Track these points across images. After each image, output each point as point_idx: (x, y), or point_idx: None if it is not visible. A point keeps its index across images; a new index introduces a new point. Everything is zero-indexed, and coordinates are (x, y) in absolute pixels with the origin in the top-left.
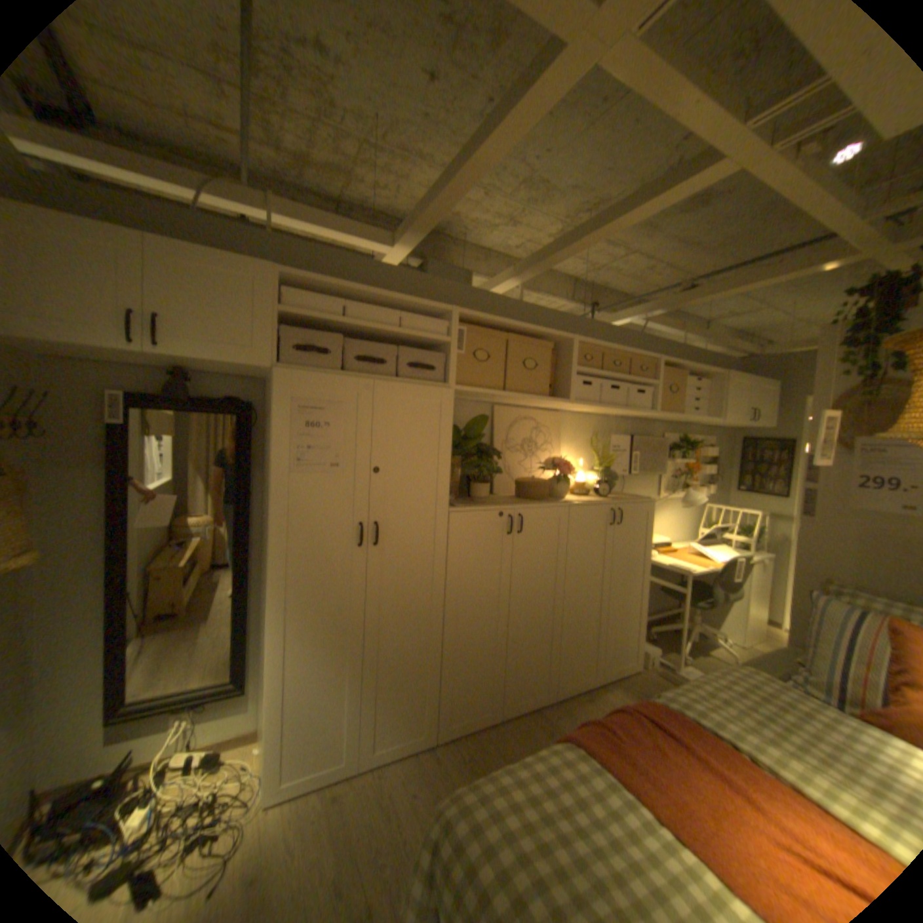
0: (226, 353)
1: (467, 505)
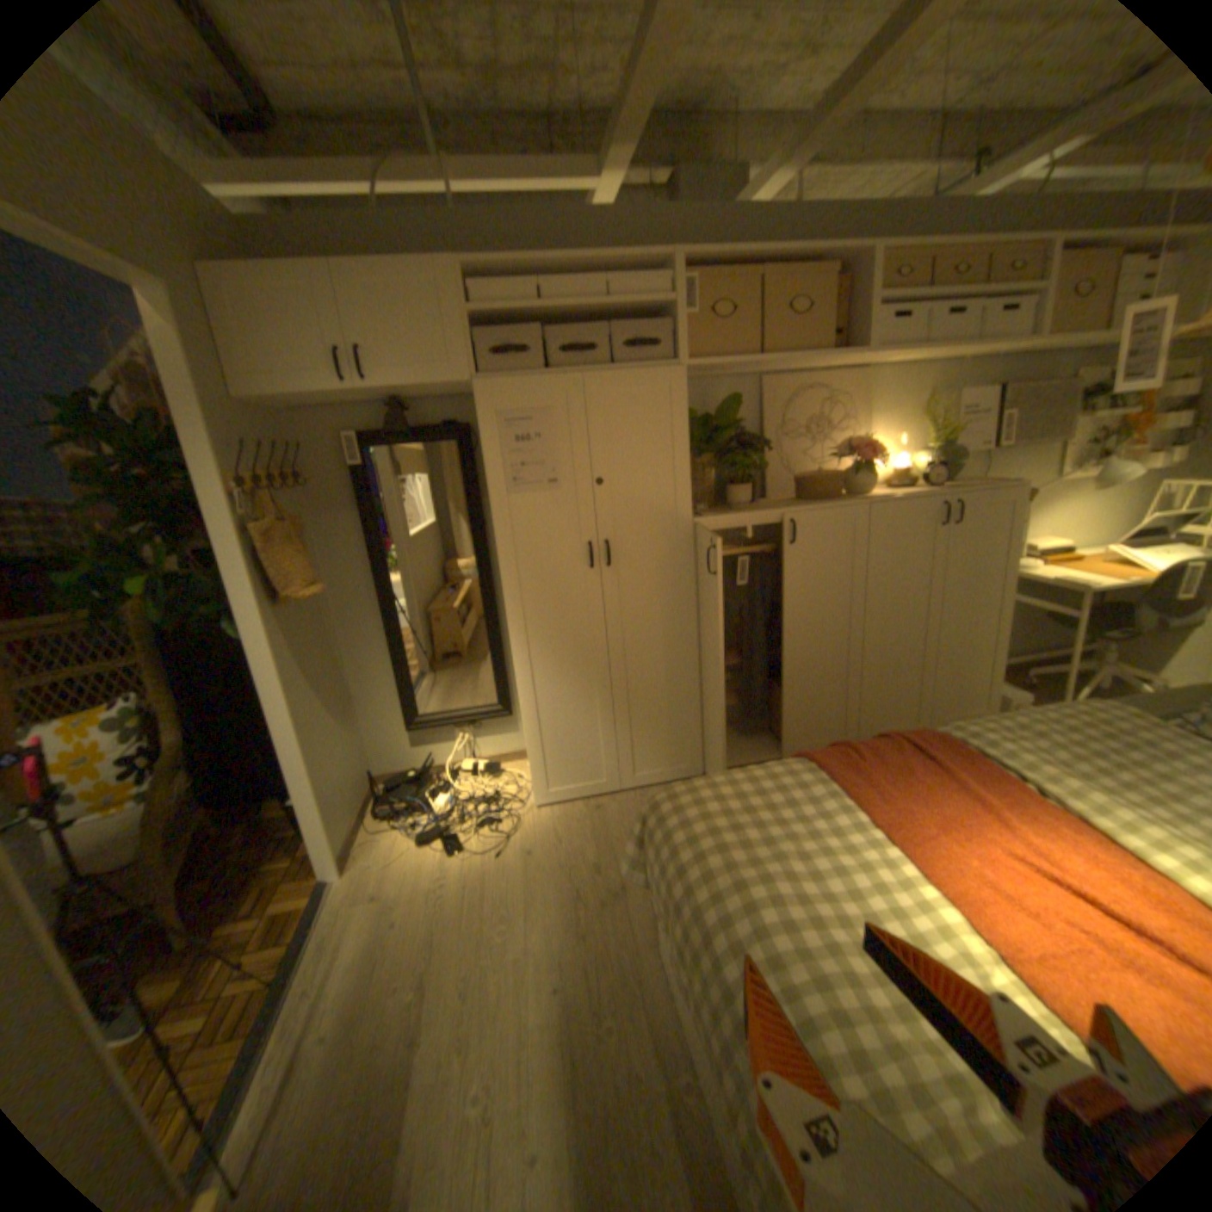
0: (425, 374)
1: (720, 514)
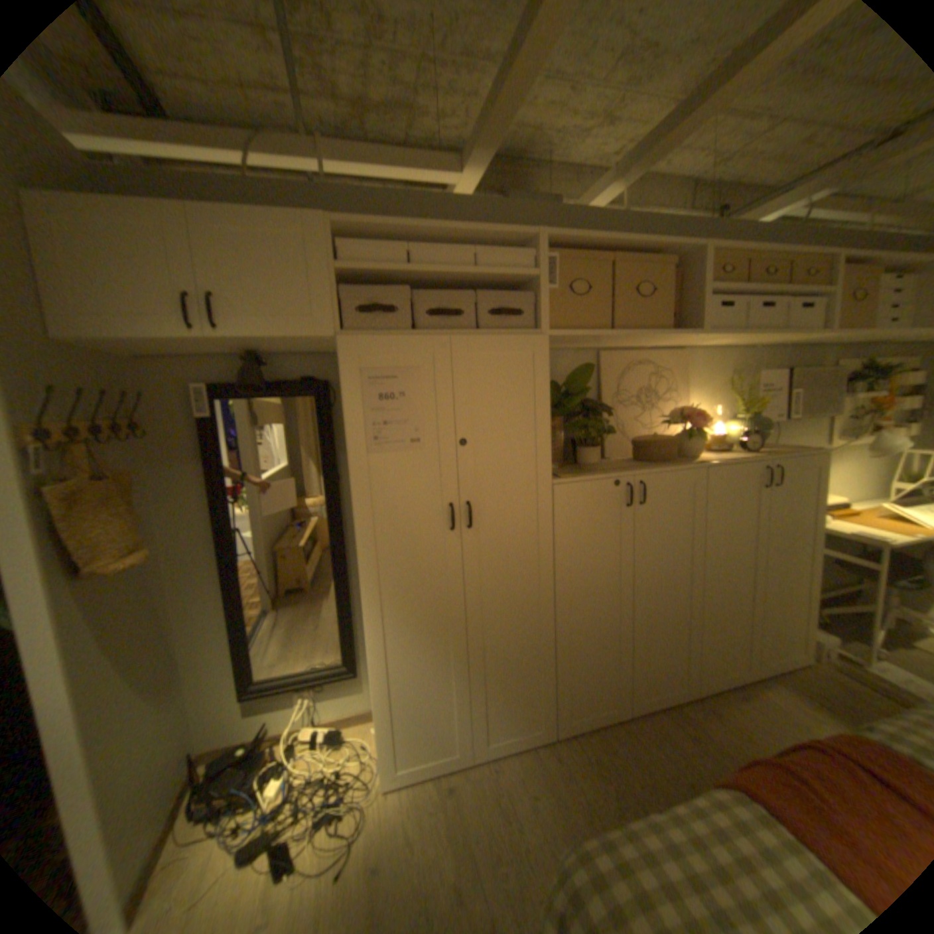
0: (285, 325)
1: (574, 475)
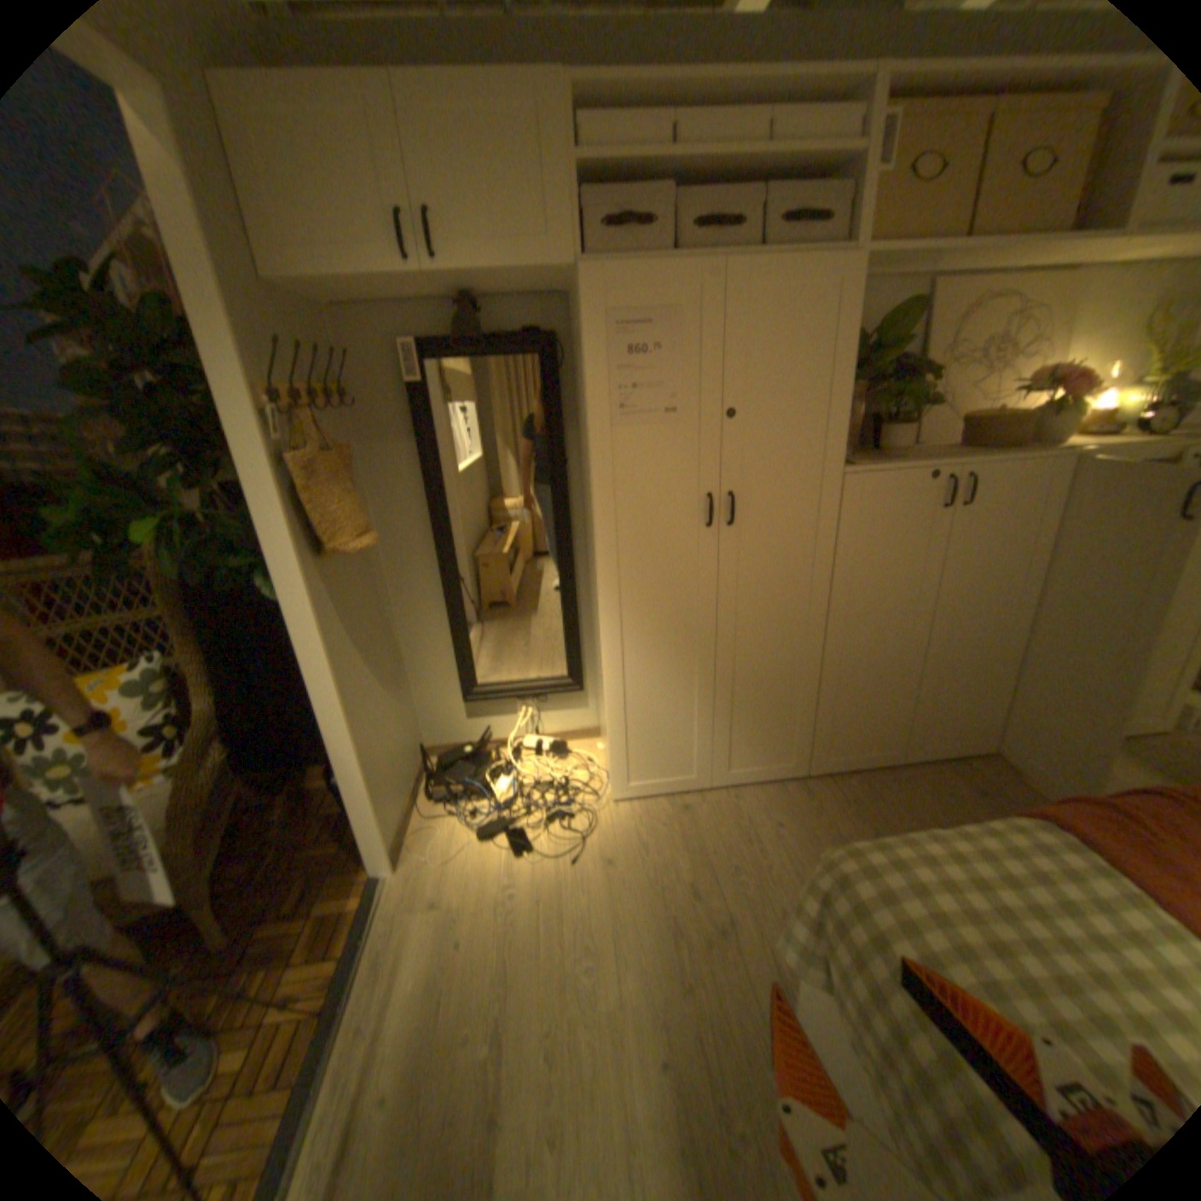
0: (515, 253)
1: (876, 463)
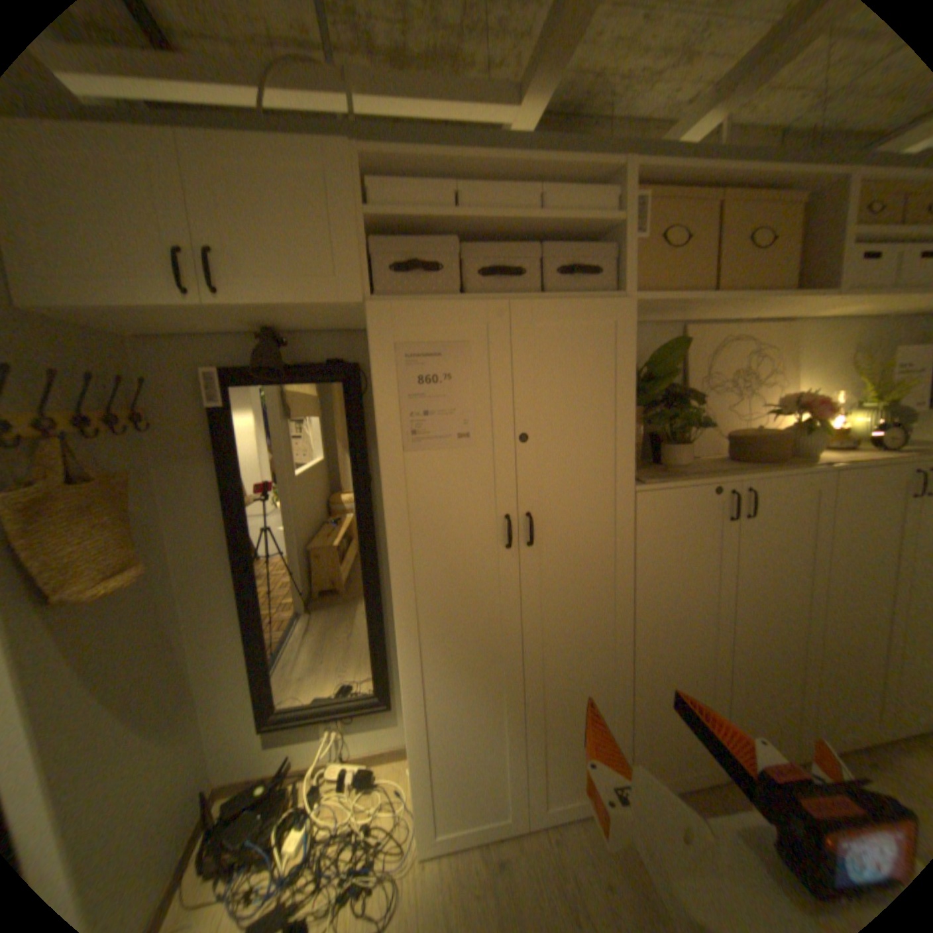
0: (302, 290)
1: (662, 479)
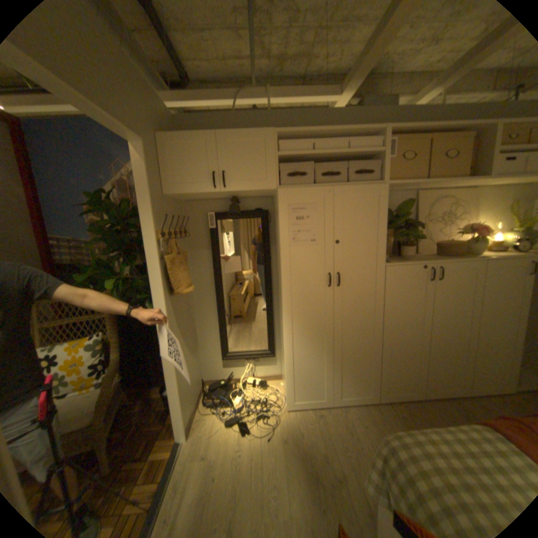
0: (254, 185)
1: (399, 262)
